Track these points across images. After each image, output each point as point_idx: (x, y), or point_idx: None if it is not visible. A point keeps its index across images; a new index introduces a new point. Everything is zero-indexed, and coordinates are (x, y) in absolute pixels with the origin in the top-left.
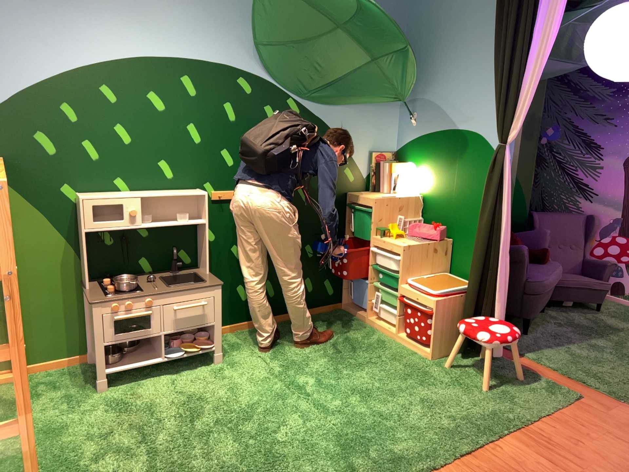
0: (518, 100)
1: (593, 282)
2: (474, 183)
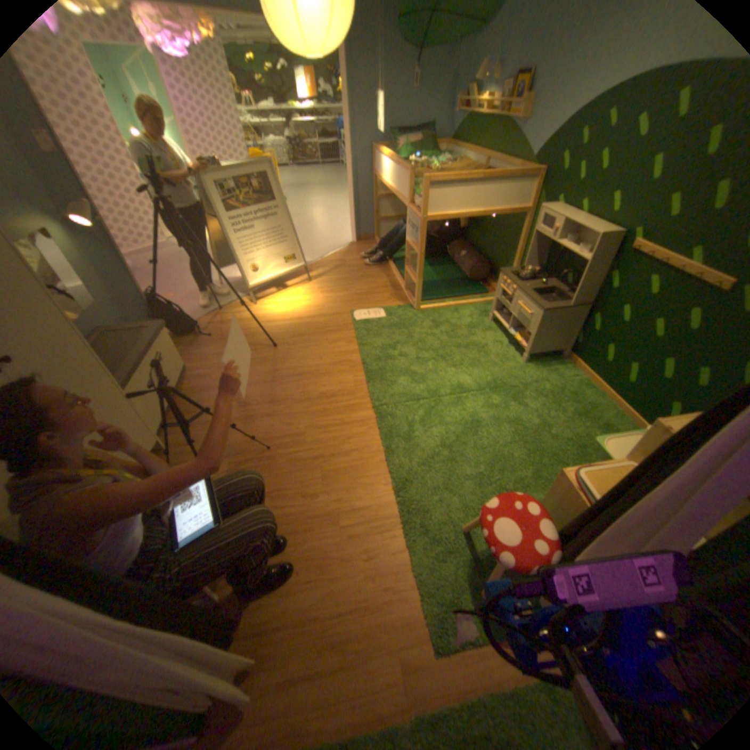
0: None
1: None
2: None
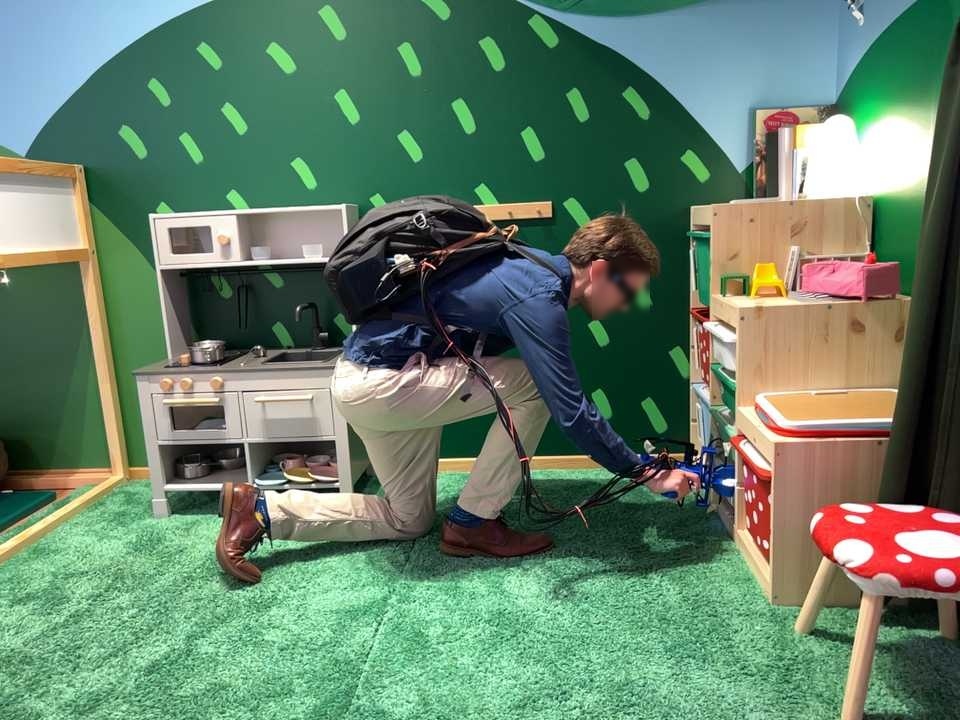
0: None
1: None
2: None
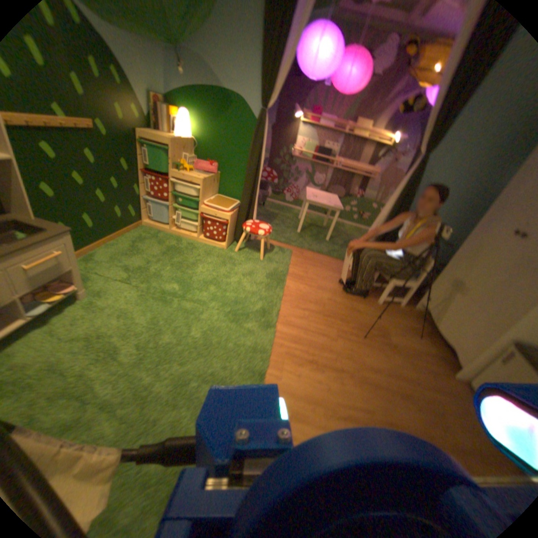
0: (279, 74)
1: (265, 192)
2: (238, 133)
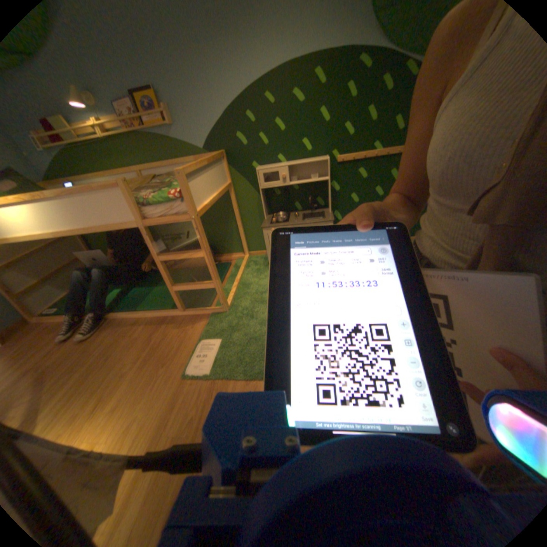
0: None
1: None
2: None
